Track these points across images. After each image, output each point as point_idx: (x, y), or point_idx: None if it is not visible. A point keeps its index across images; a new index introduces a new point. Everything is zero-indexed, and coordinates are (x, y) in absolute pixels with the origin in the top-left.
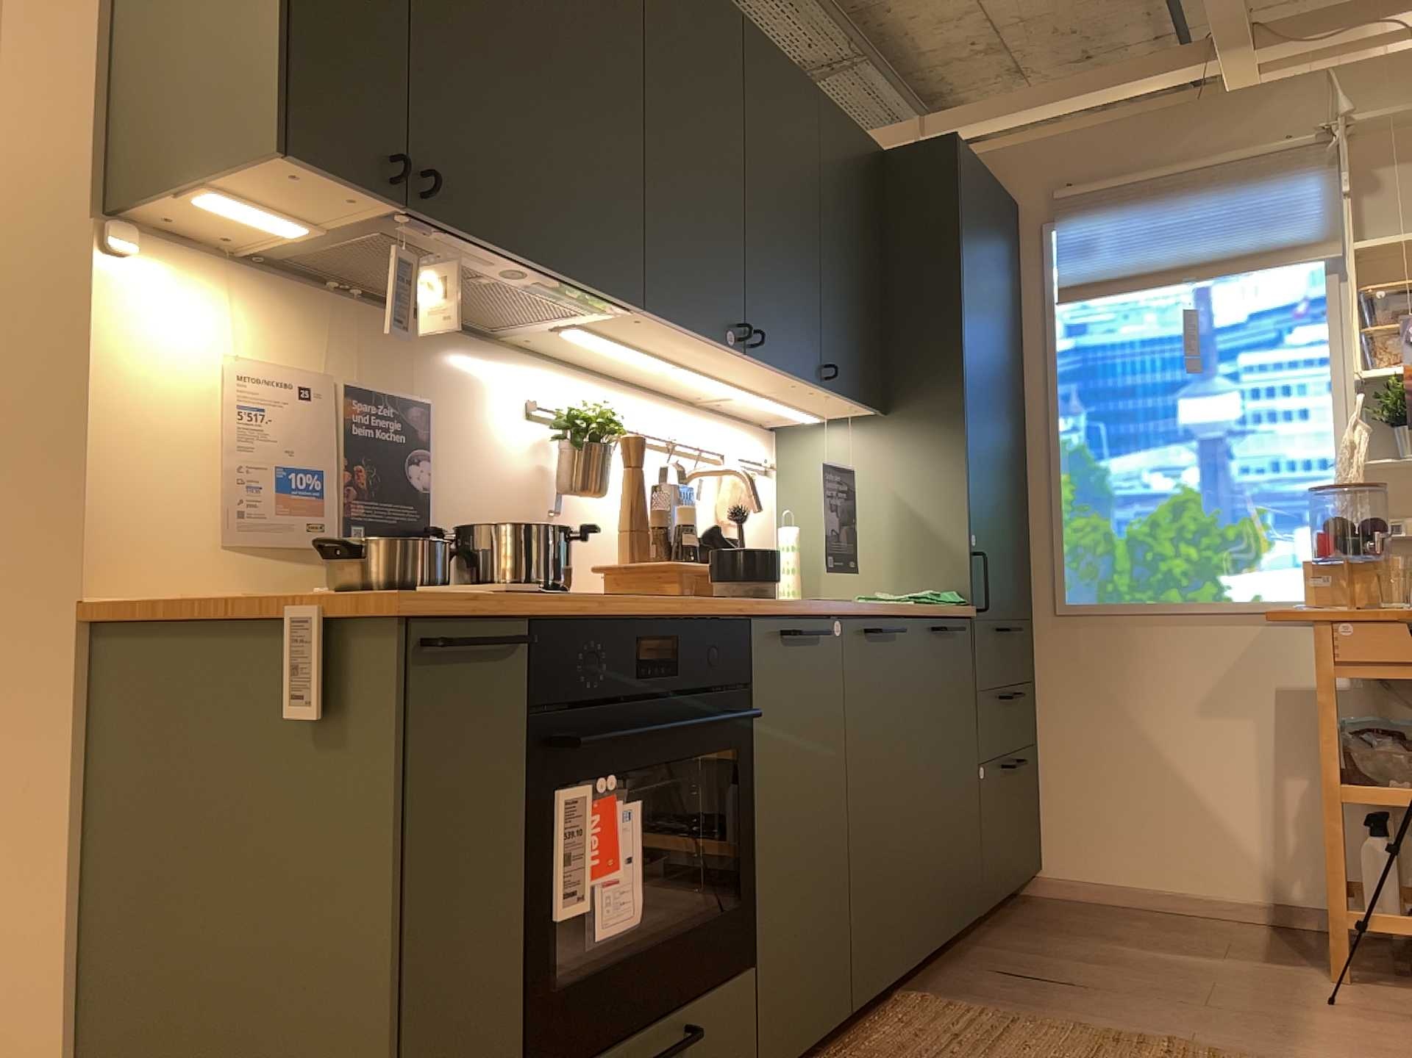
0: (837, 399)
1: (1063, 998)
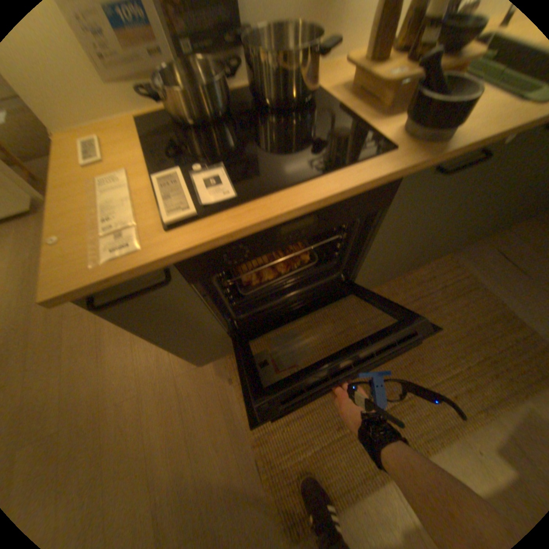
0: None
1: (511, 281)
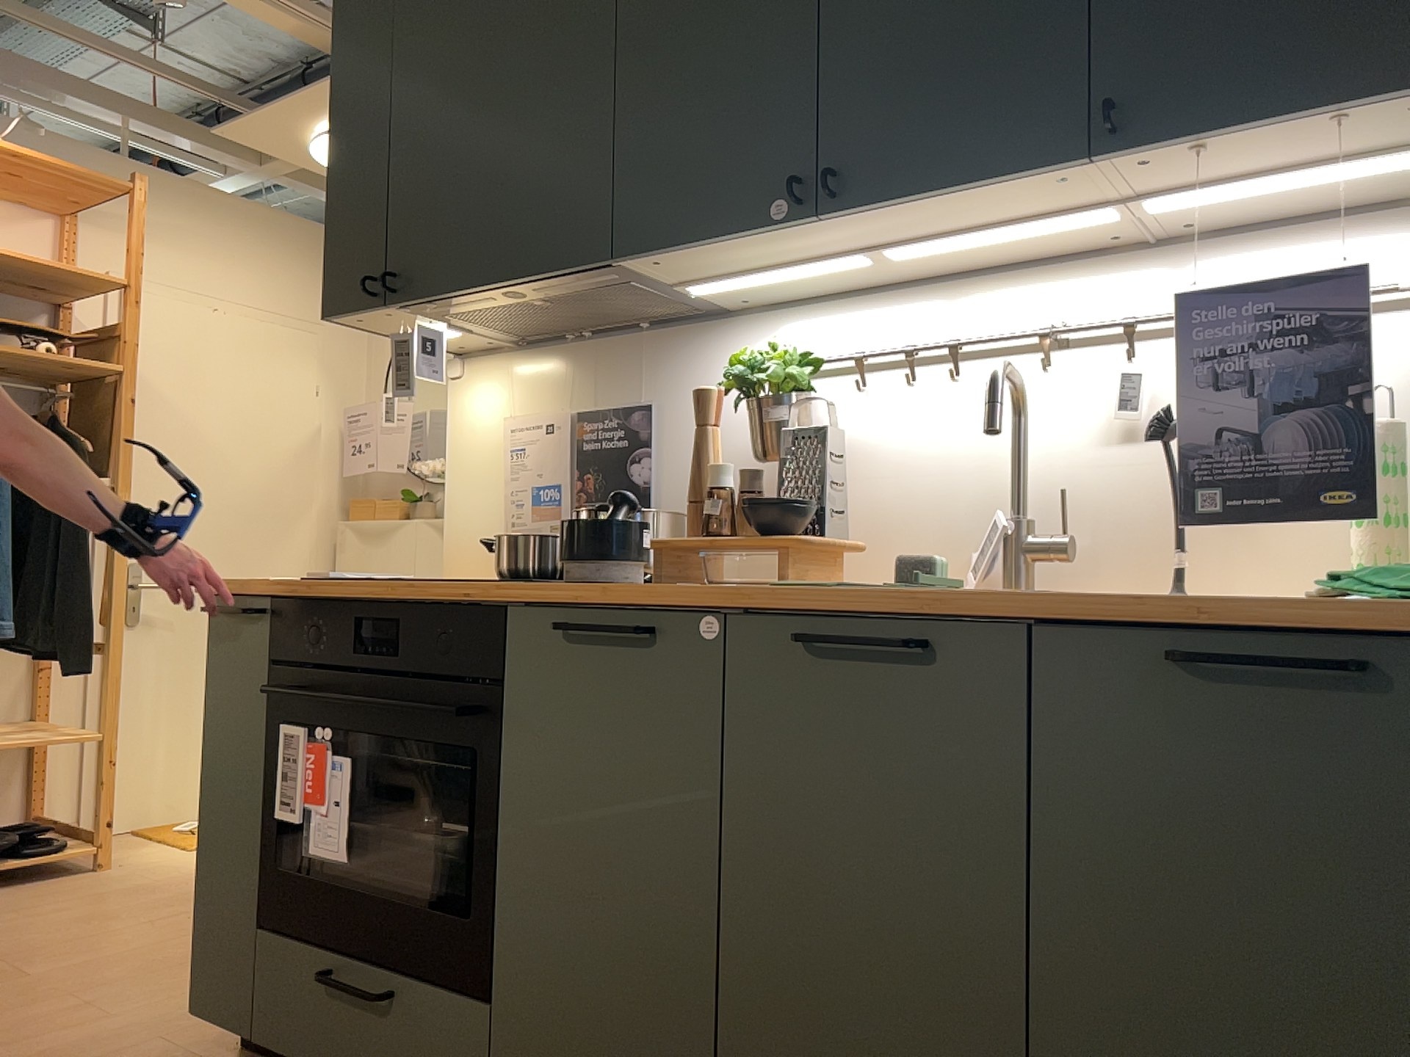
0: (1256, 138)
1: None
